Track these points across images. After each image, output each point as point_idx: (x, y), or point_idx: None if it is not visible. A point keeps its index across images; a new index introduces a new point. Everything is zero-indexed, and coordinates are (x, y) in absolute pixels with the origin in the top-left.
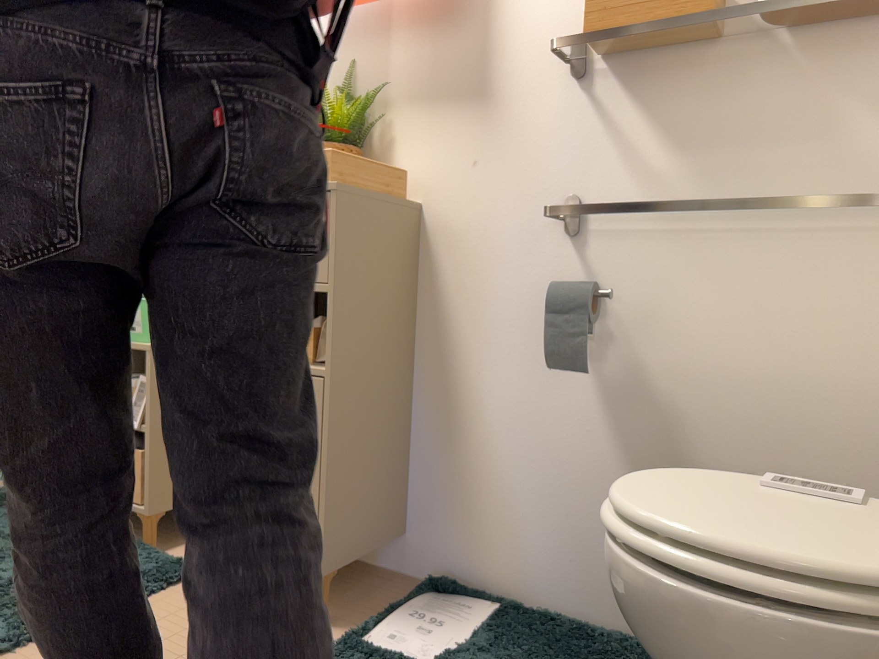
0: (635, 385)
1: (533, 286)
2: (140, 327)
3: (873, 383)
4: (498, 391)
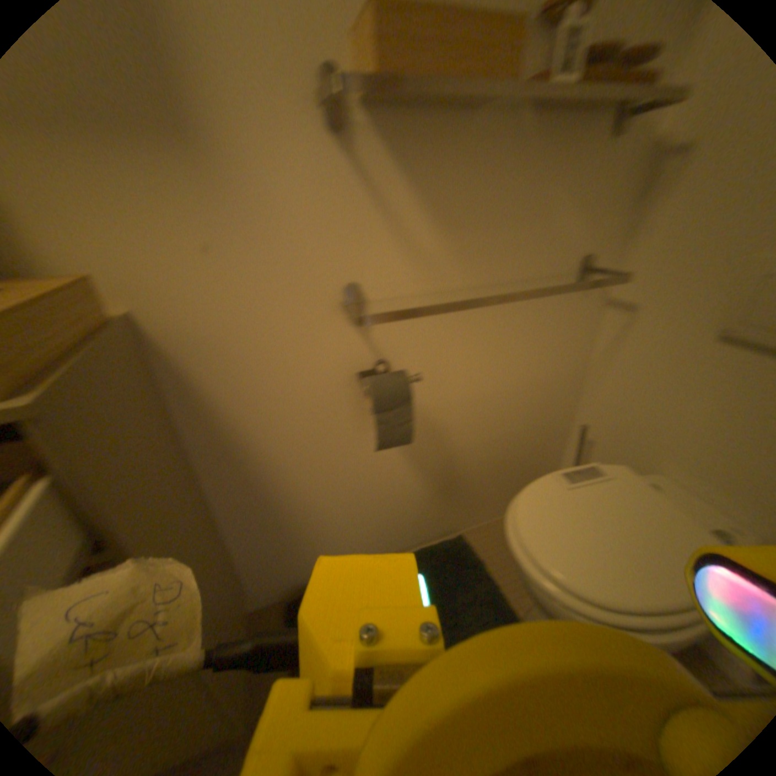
0: (426, 423)
1: (330, 376)
2: None
3: (552, 377)
4: (315, 468)
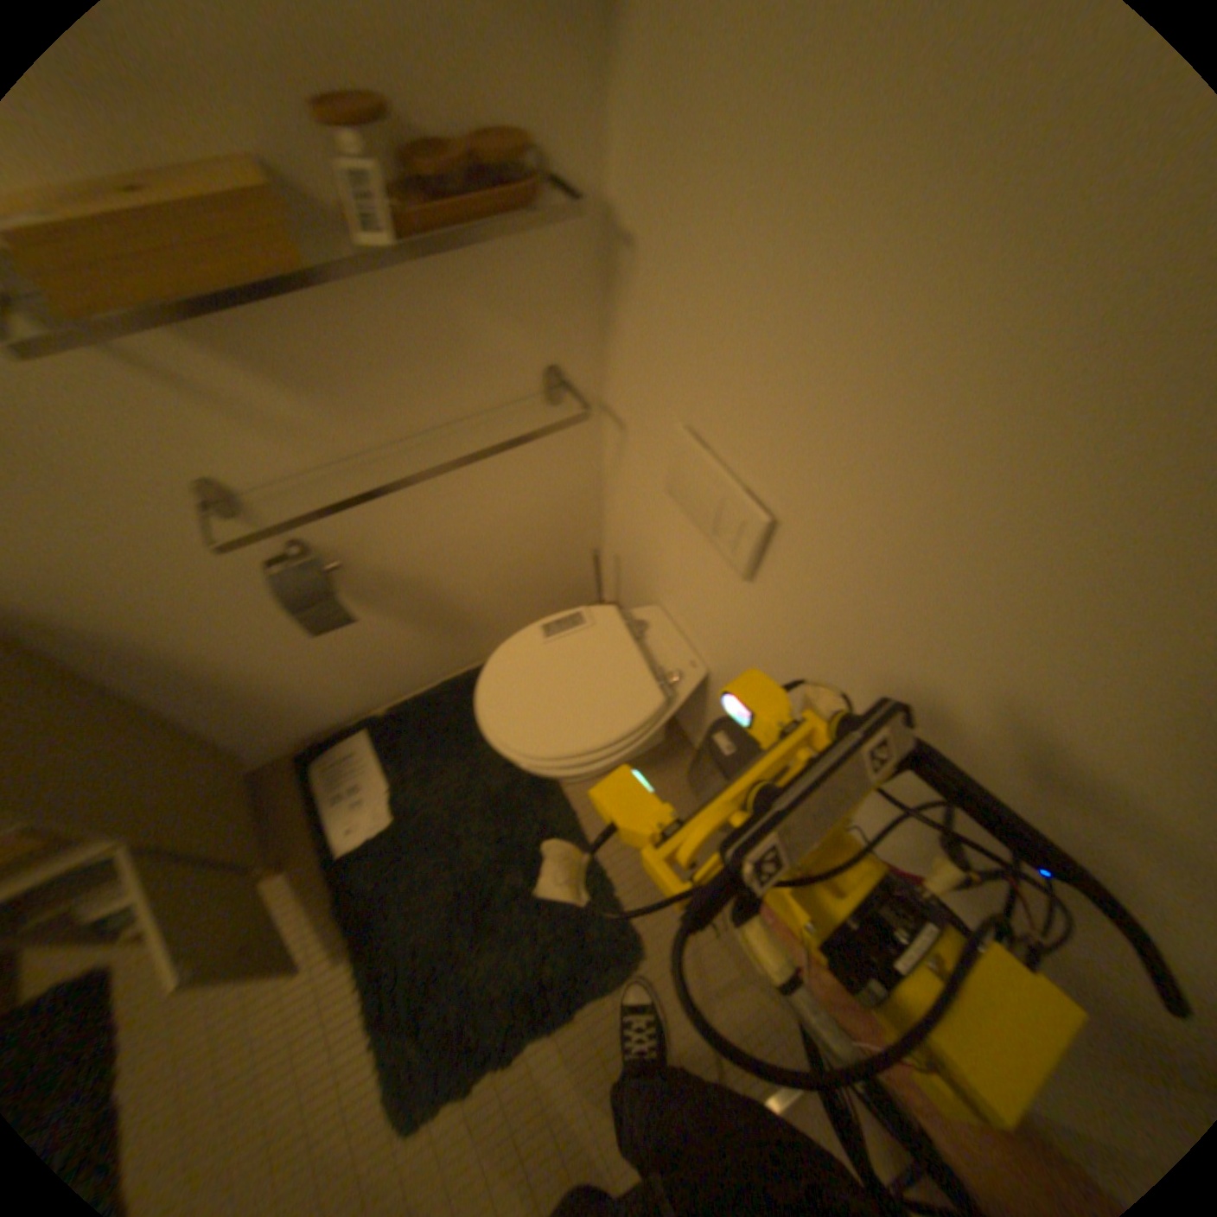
0: (379, 585)
1: (213, 576)
2: None
3: (540, 504)
4: (248, 655)
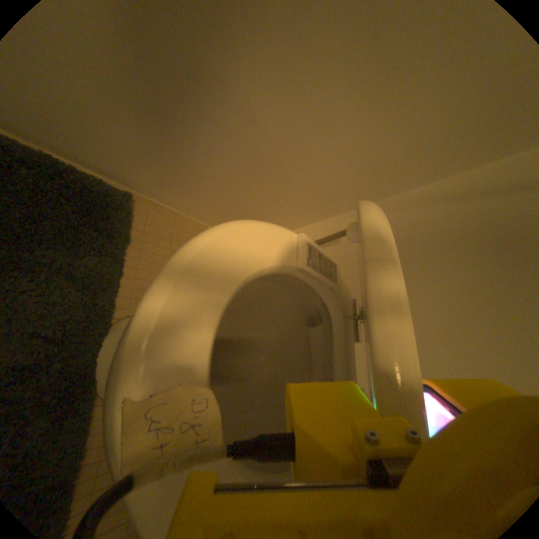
0: None
1: None
2: None
3: (420, 141)
4: None
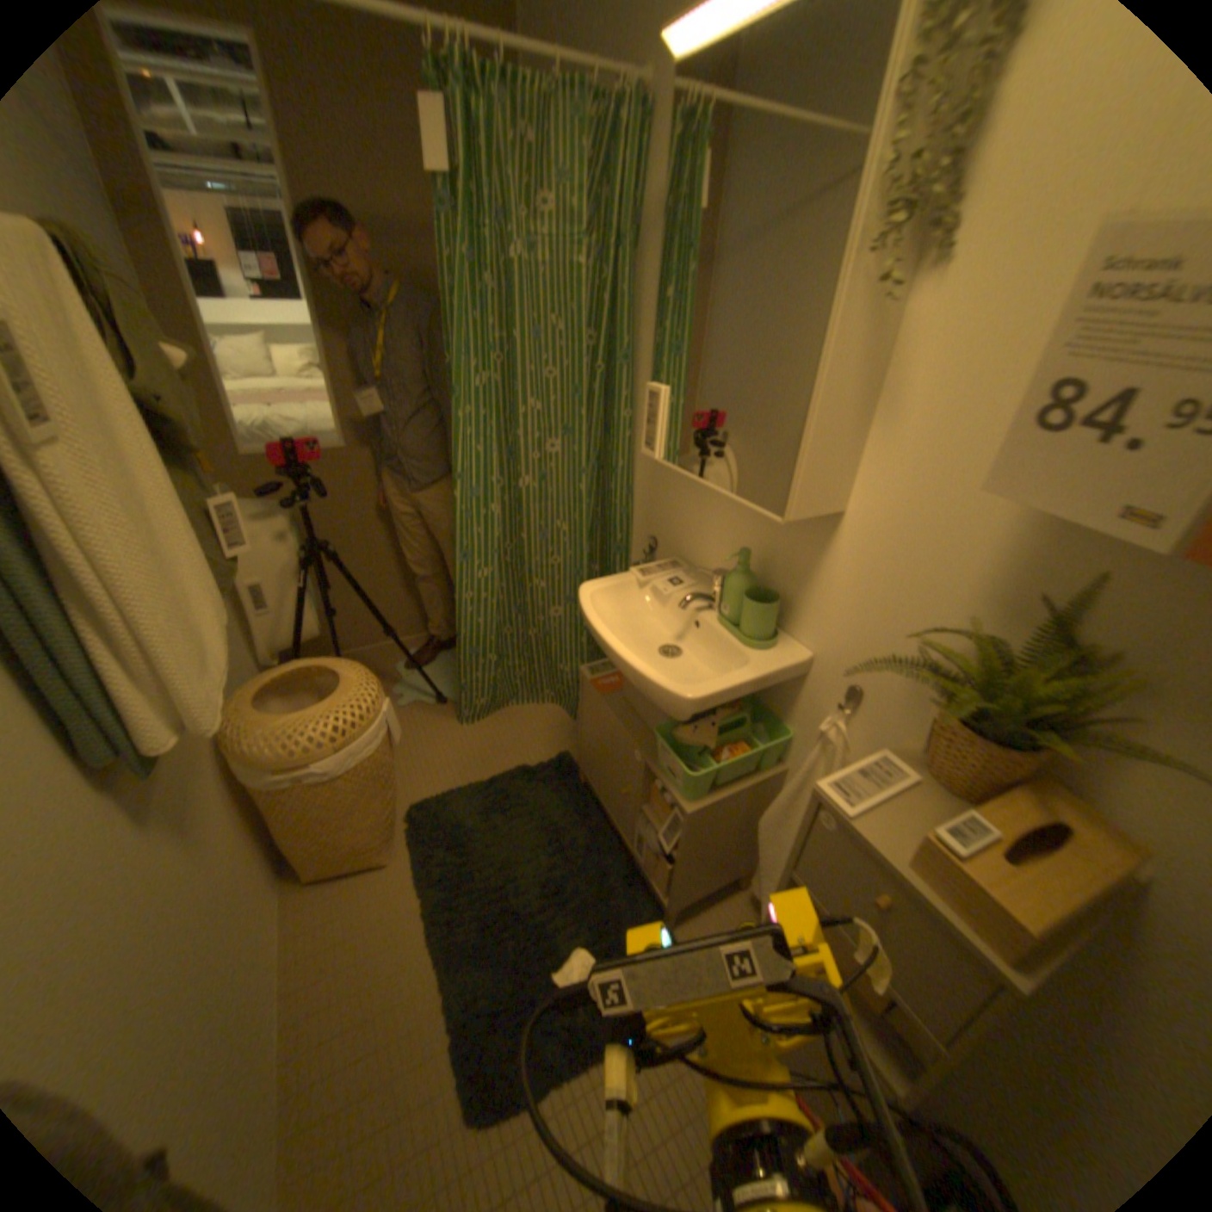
0: None
1: None
2: (676, 778)
3: None
4: None
